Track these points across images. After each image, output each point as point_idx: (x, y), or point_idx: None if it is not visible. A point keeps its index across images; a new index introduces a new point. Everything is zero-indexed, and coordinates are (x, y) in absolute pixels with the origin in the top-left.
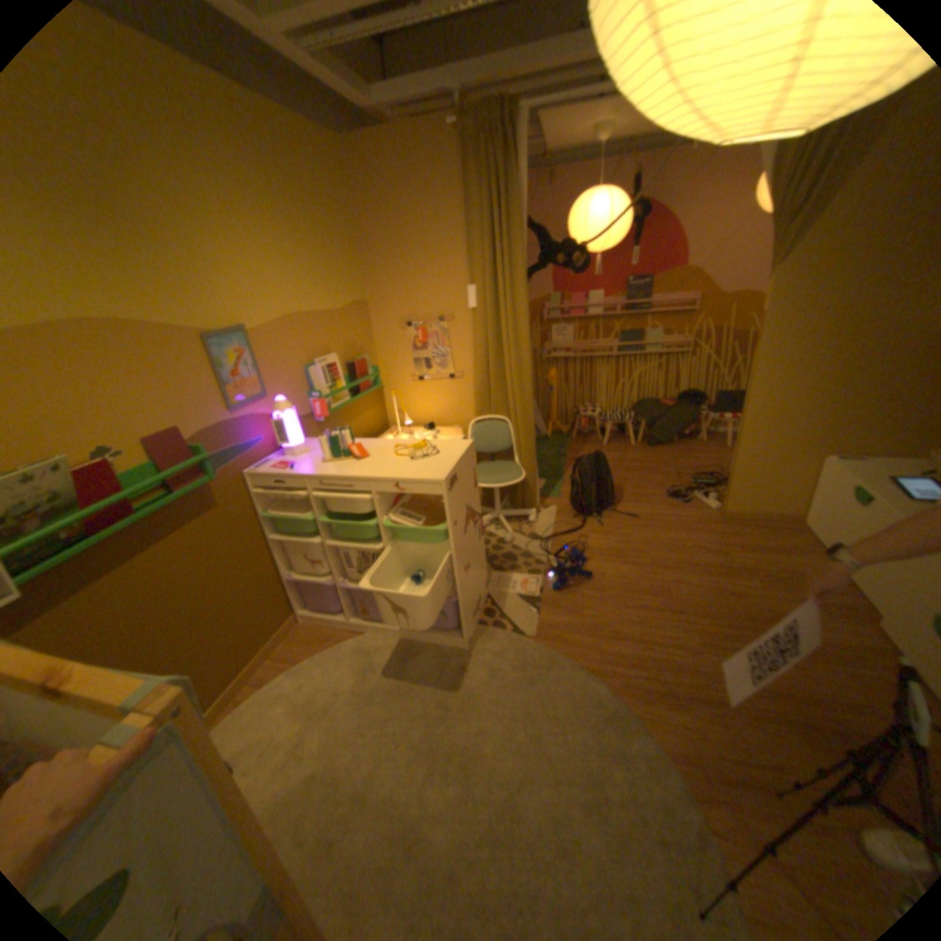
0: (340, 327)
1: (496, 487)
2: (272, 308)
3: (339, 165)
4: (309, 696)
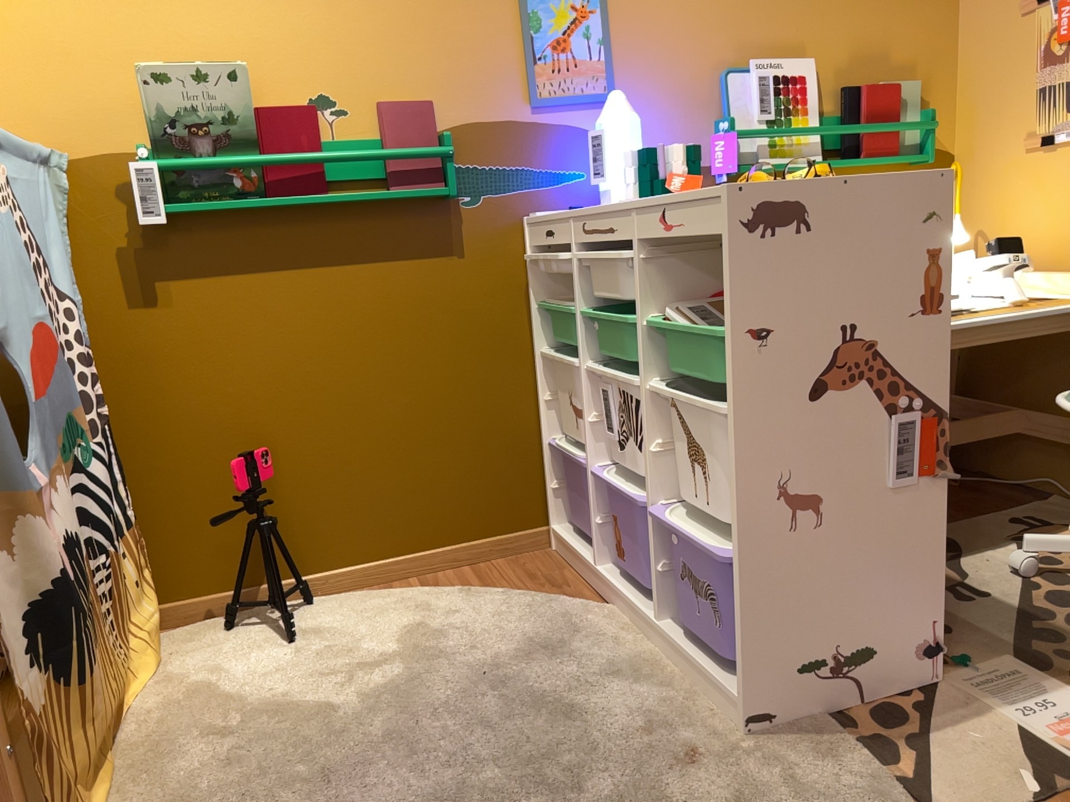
0: (846, 8)
1: None
2: None
3: None
4: (448, 627)
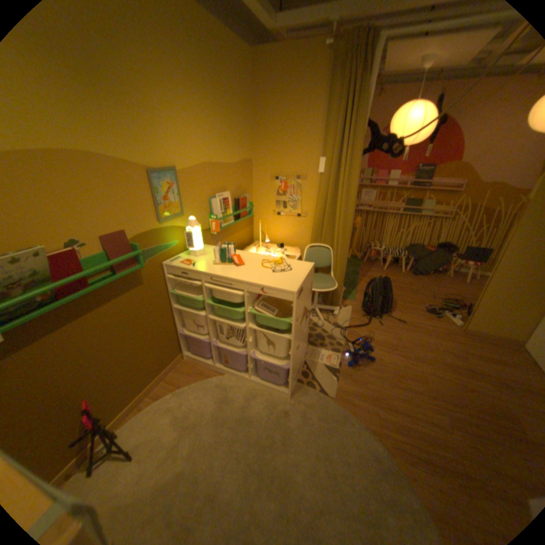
0: (233, 175)
1: (318, 291)
2: (194, 158)
3: (248, 68)
4: (185, 413)
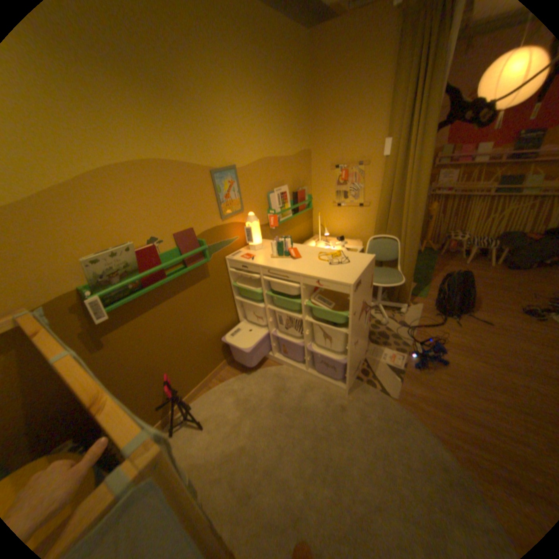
0: (291, 167)
1: (382, 286)
2: (252, 154)
3: (305, 52)
4: (247, 396)
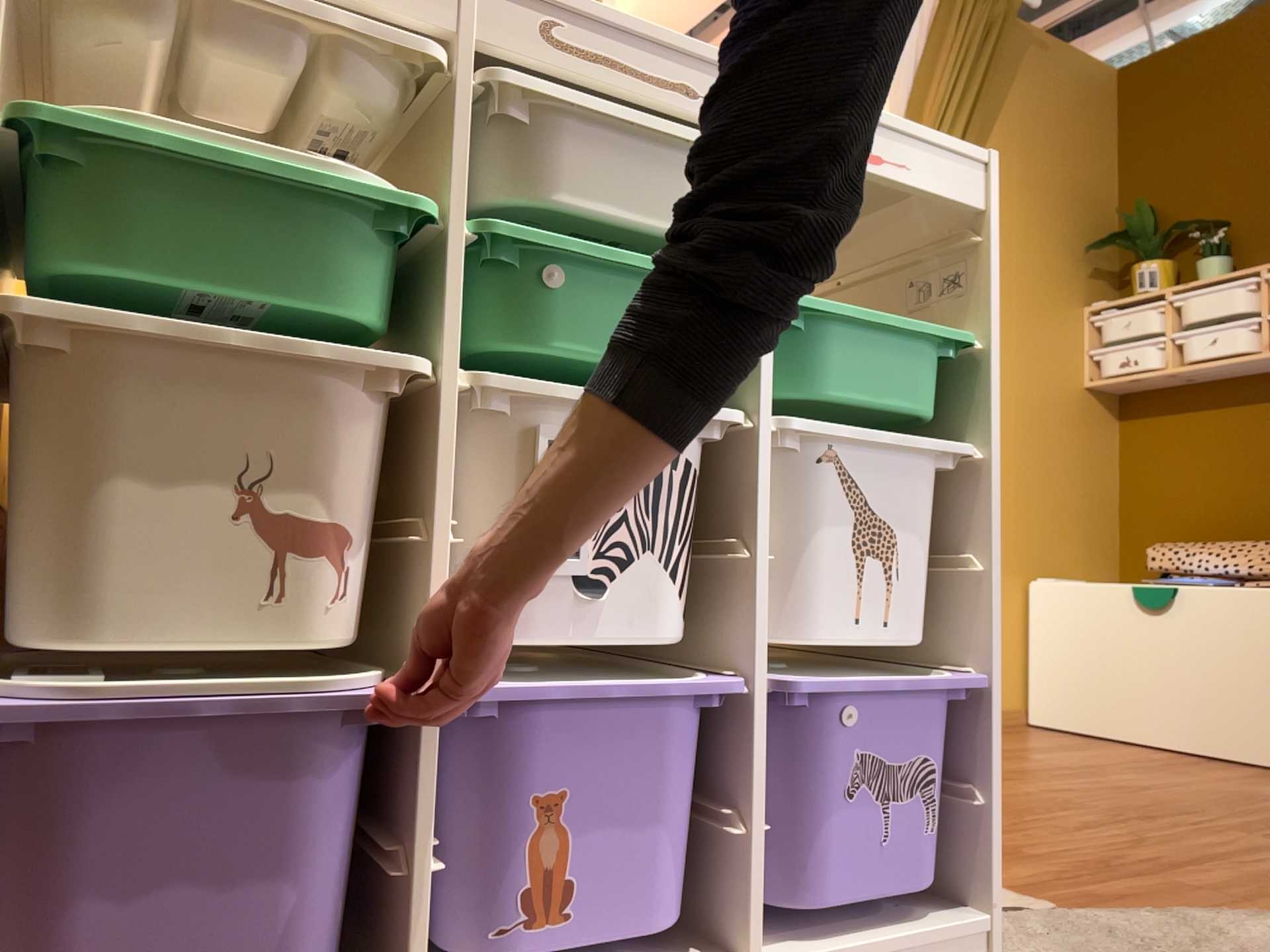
0: None
1: None
2: None
3: None
4: None
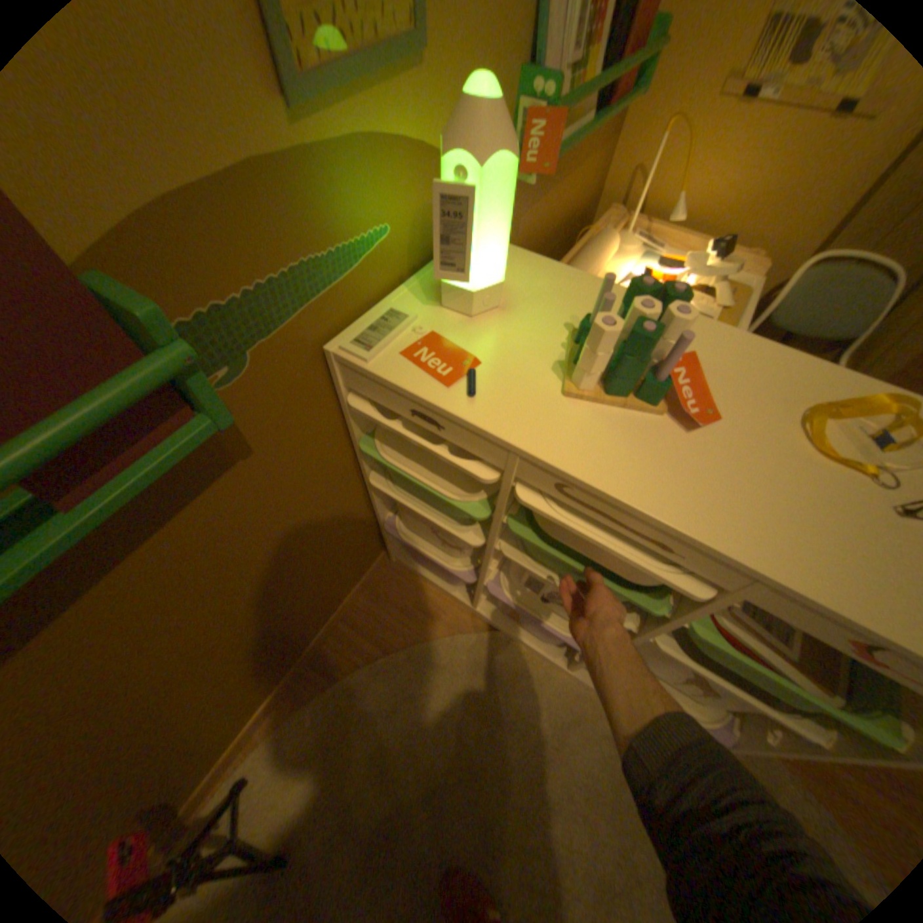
0: None
1: None
2: None
3: None
4: (405, 738)
